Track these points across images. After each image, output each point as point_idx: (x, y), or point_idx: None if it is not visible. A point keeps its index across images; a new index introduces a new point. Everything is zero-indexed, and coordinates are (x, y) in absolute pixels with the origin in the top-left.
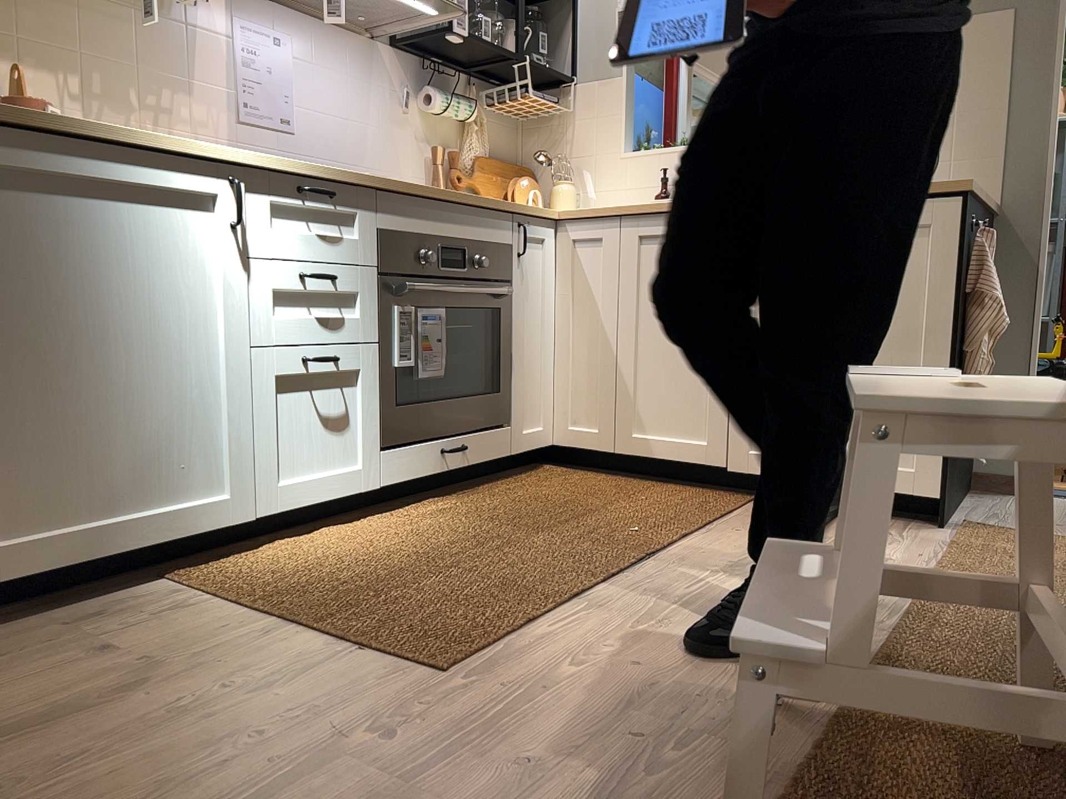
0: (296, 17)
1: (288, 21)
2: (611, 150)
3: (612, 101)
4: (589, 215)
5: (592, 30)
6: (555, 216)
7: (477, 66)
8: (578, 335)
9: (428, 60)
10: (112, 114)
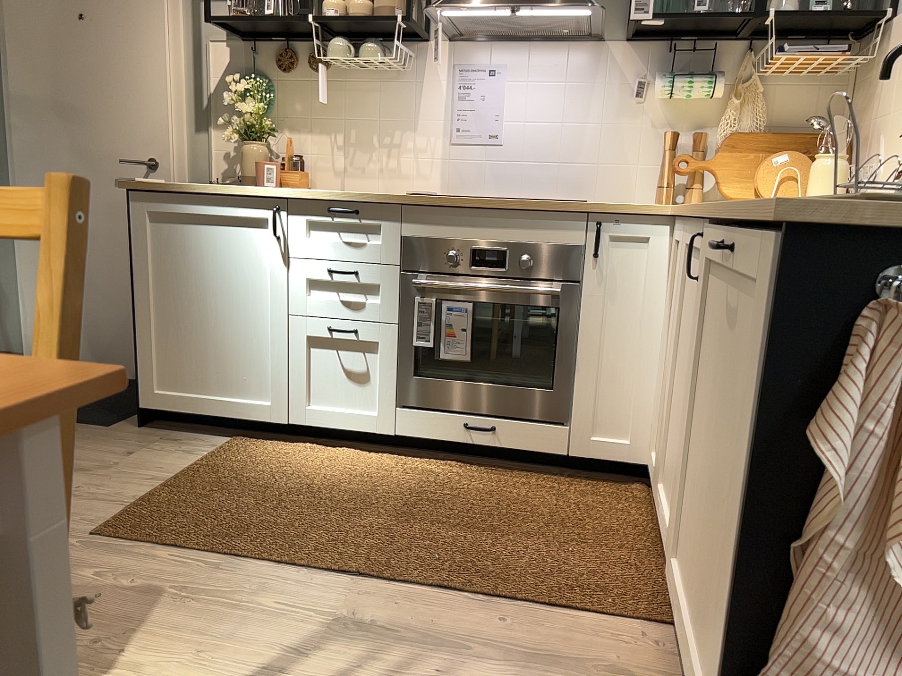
0: (524, 41)
1: (501, 51)
2: None
3: None
4: (678, 216)
5: None
6: (665, 215)
7: (738, 31)
8: (669, 354)
9: (676, 41)
10: (357, 152)
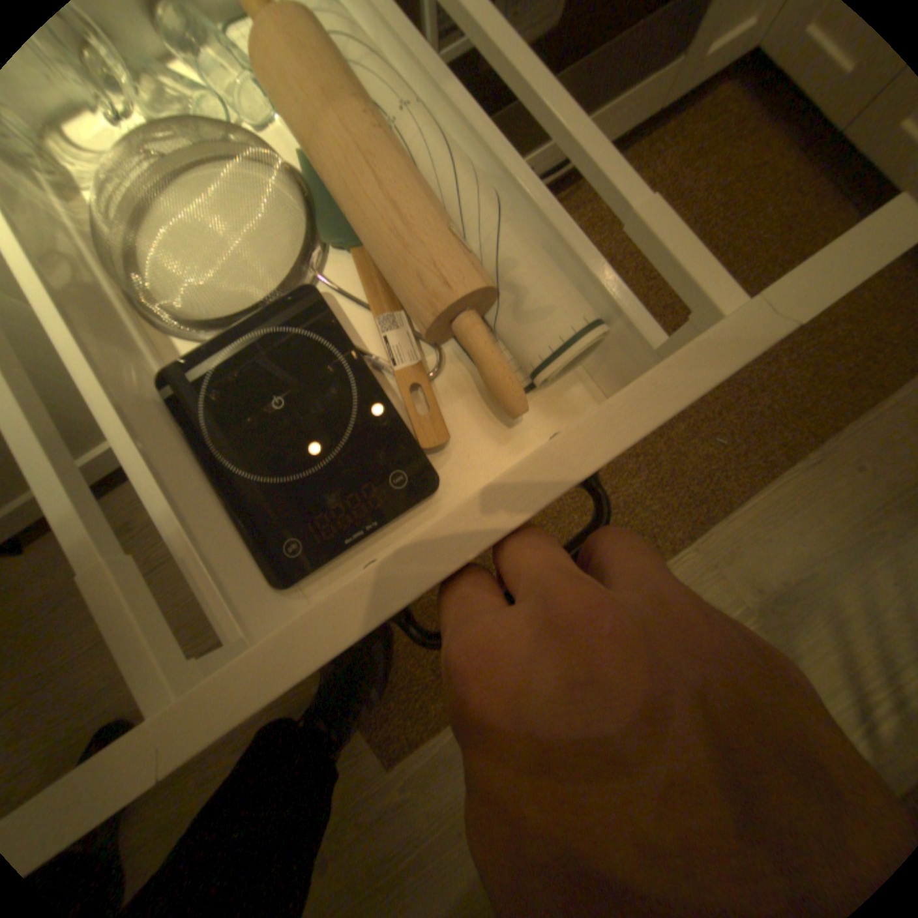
0: None
1: None
2: None
3: None
4: None
5: None
6: None
7: None
8: None
9: None
10: None
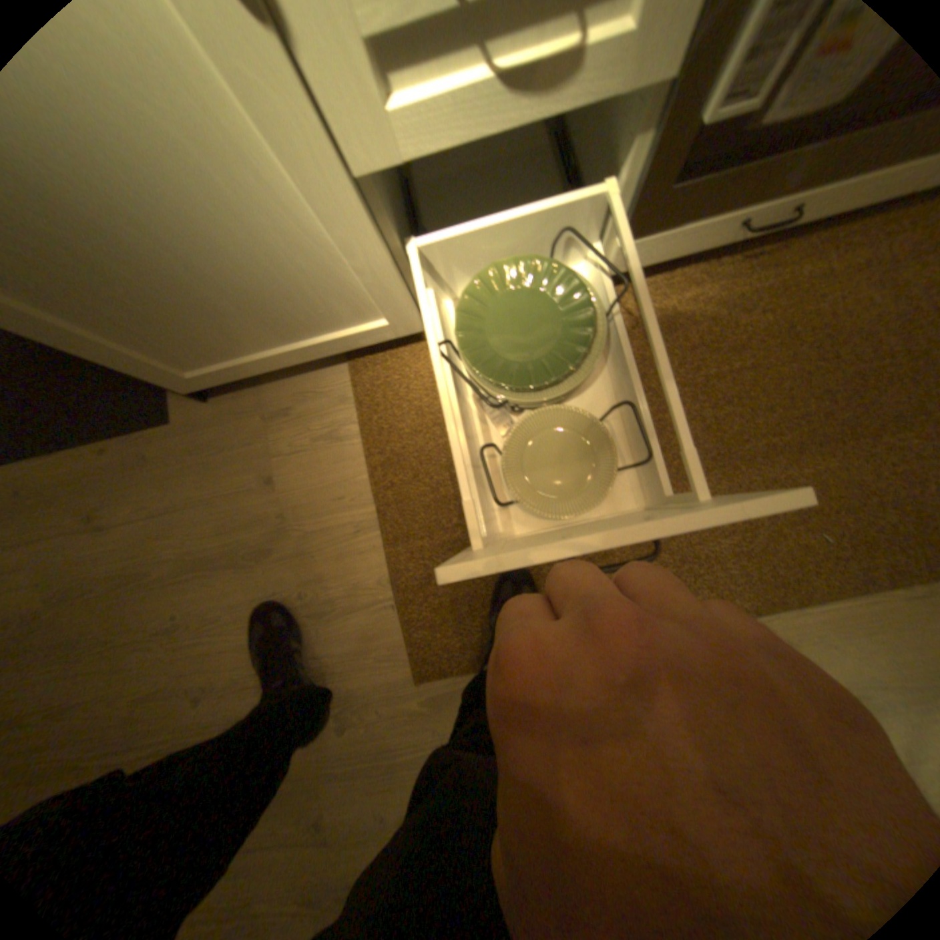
0: None
1: None
2: None
3: None
4: None
5: None
6: None
7: None
8: None
9: None
10: None
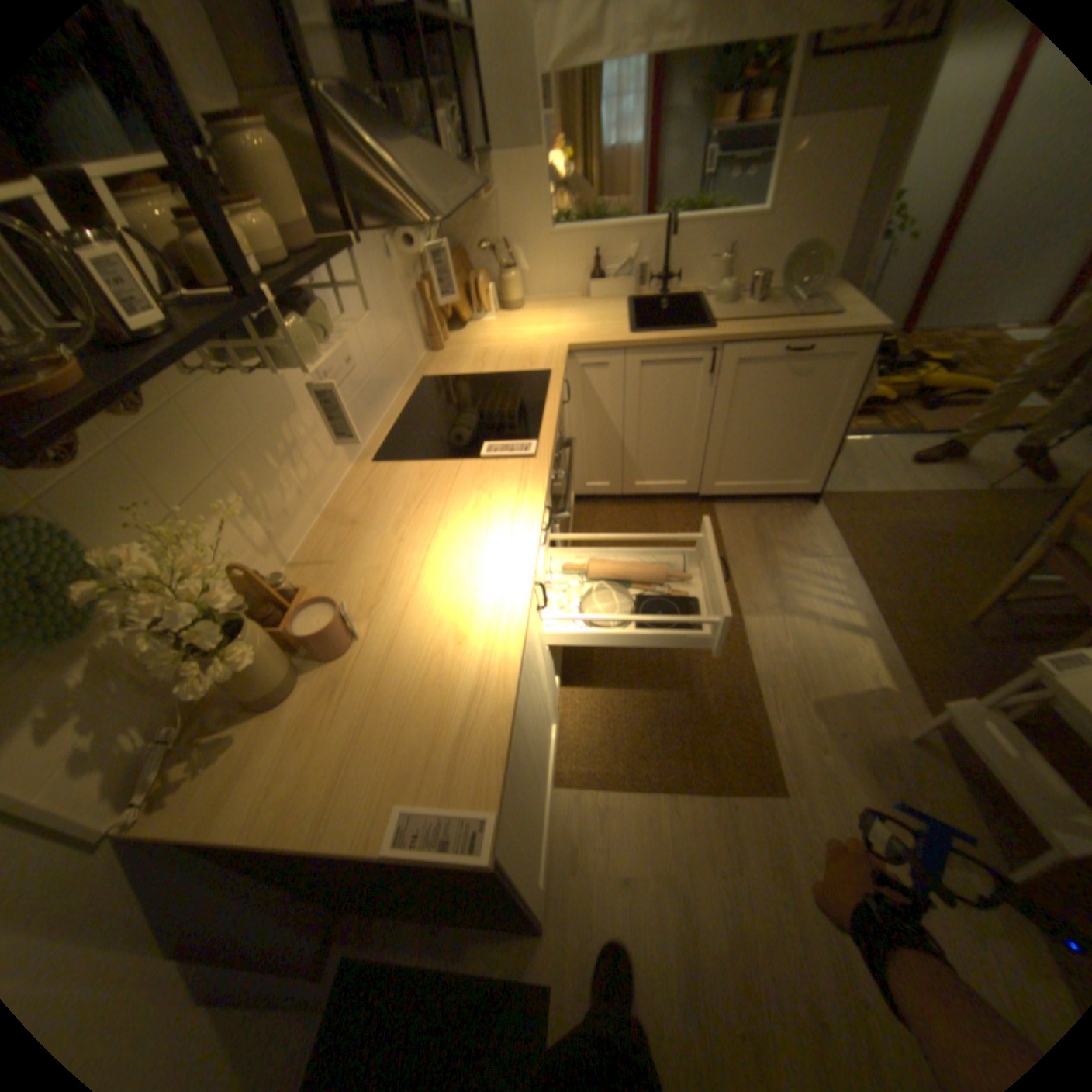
0: None
1: None
2: (539, 224)
3: (535, 171)
4: (598, 347)
5: (501, 80)
6: (568, 350)
7: None
8: (589, 430)
9: None
10: (266, 496)
